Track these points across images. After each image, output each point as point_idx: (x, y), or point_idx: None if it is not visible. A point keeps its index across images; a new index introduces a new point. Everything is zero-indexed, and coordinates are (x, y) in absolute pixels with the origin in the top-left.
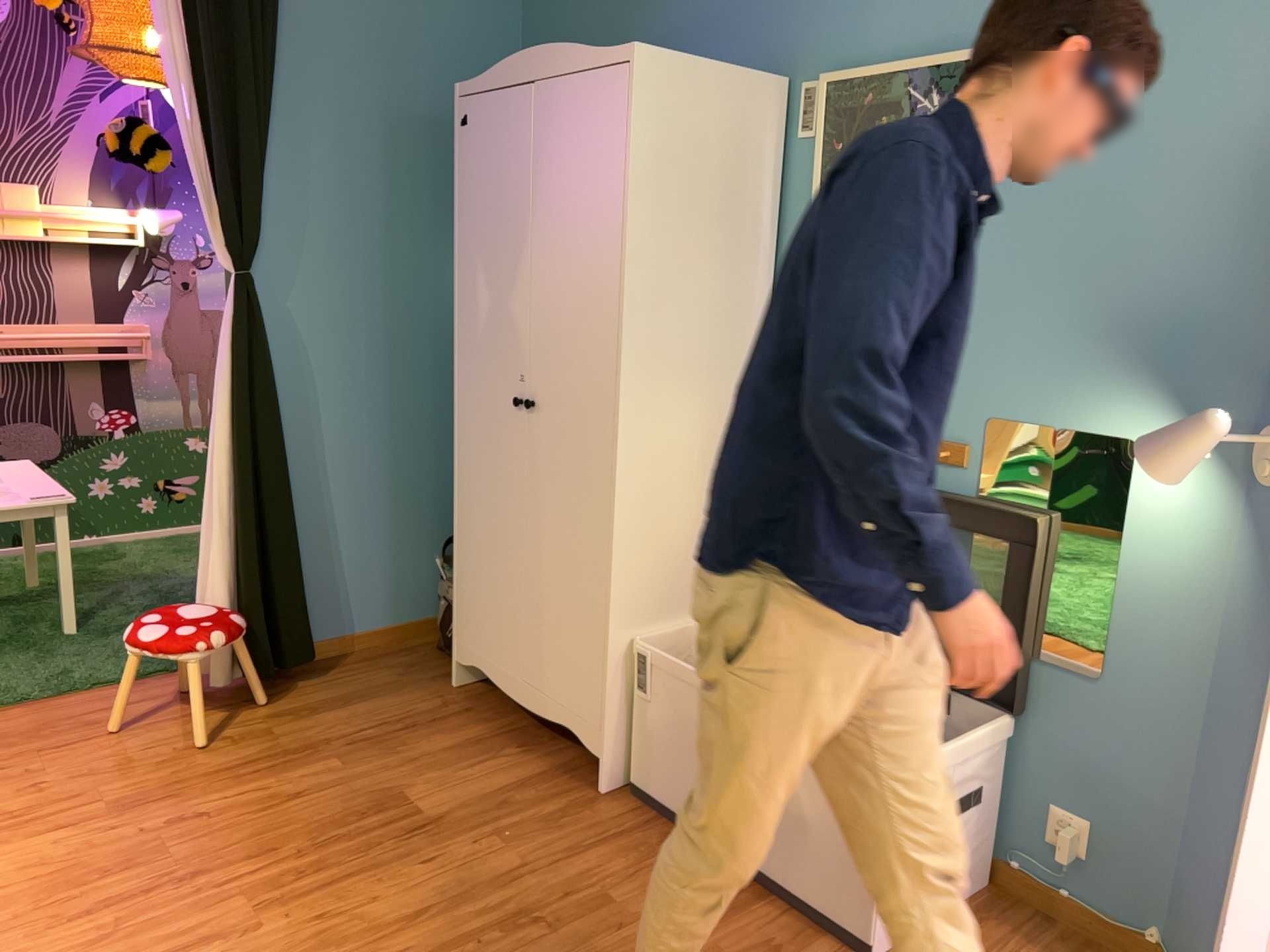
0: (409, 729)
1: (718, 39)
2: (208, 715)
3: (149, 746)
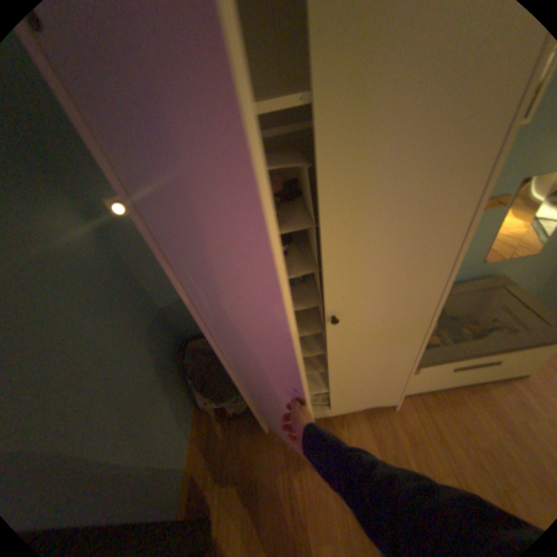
0: (300, 477)
1: None
2: None
3: None
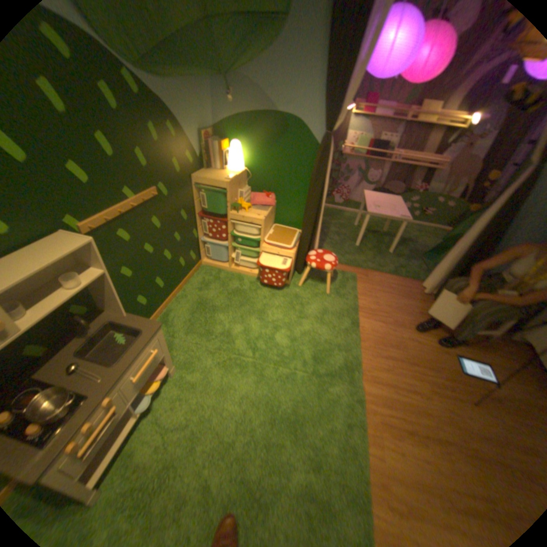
0: (490, 349)
1: None
2: (422, 303)
3: (405, 306)
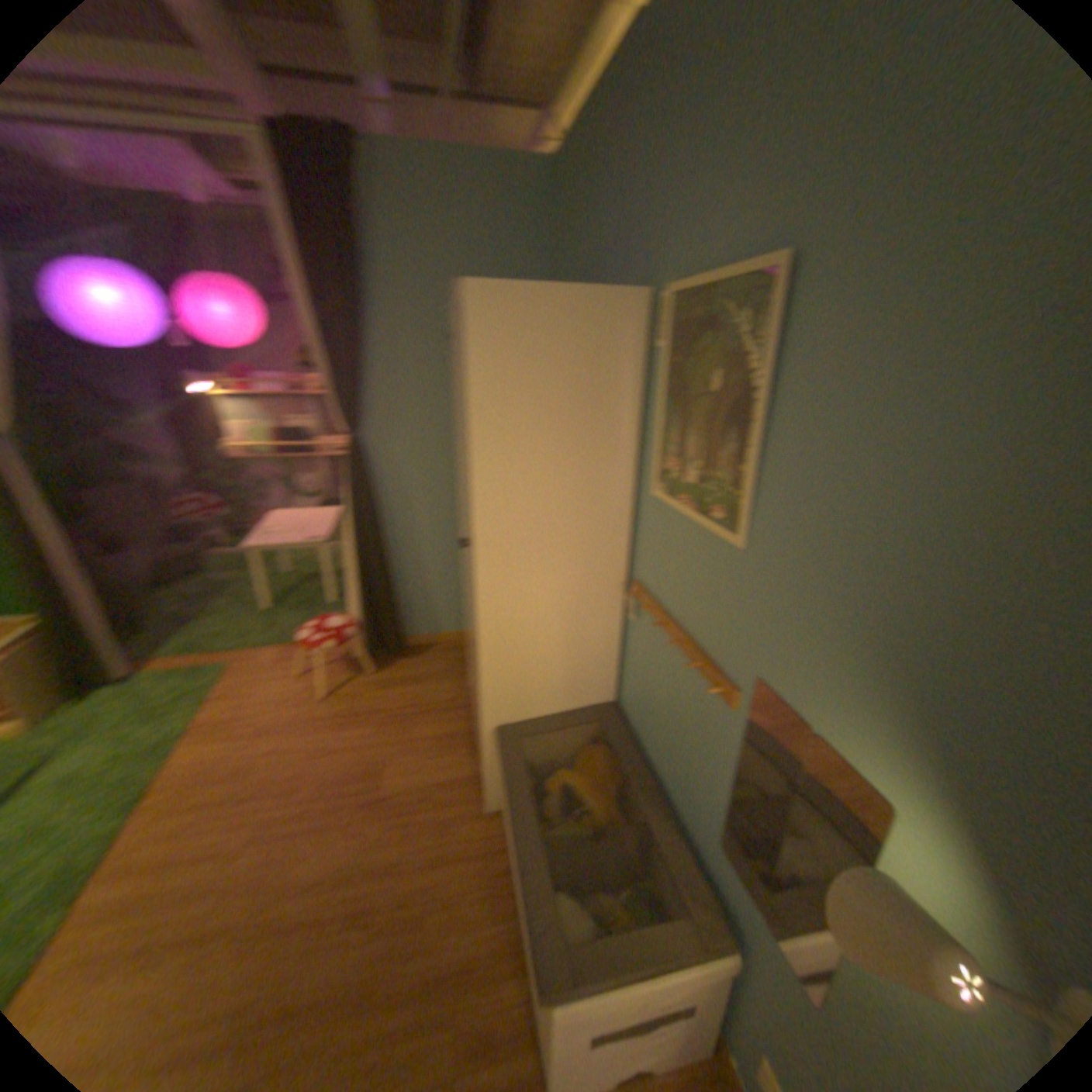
0: (423, 716)
1: (621, 250)
2: (340, 678)
3: (300, 694)
